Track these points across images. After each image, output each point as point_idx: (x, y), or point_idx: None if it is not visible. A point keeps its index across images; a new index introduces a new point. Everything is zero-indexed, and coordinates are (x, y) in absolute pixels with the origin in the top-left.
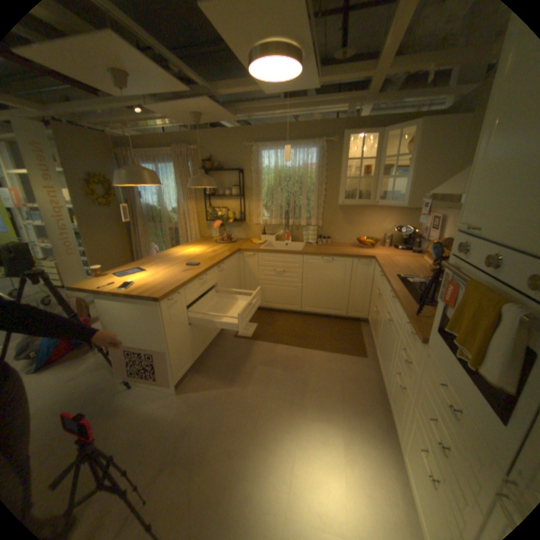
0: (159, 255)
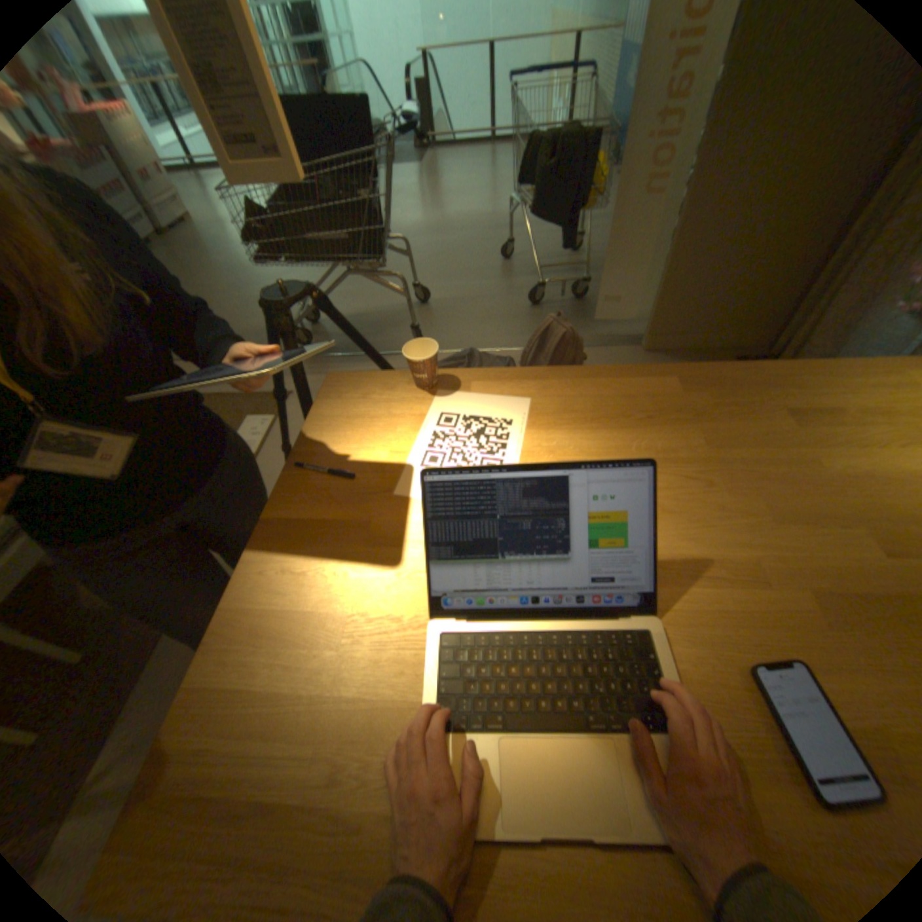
0: (799, 374)
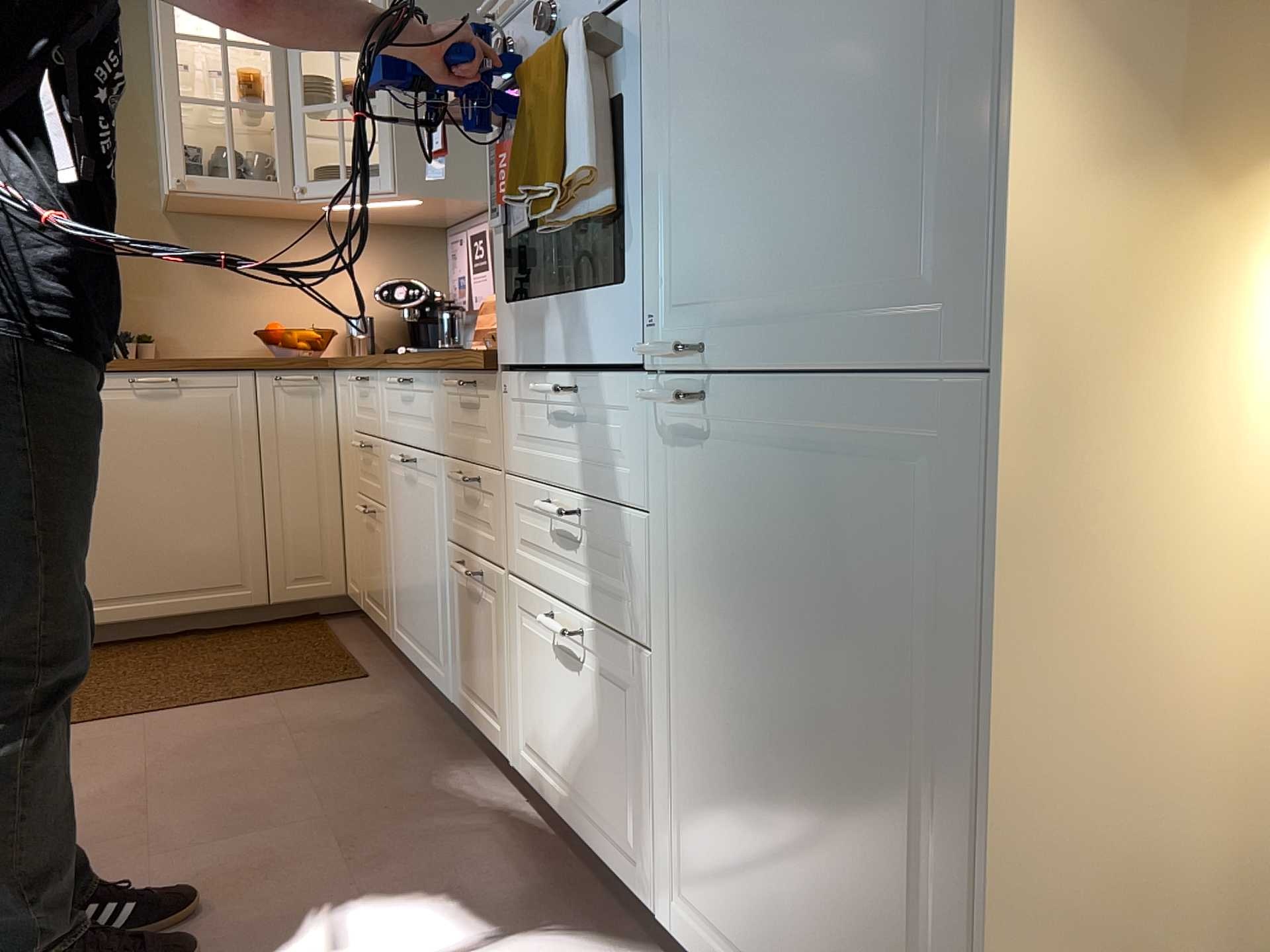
0: None
